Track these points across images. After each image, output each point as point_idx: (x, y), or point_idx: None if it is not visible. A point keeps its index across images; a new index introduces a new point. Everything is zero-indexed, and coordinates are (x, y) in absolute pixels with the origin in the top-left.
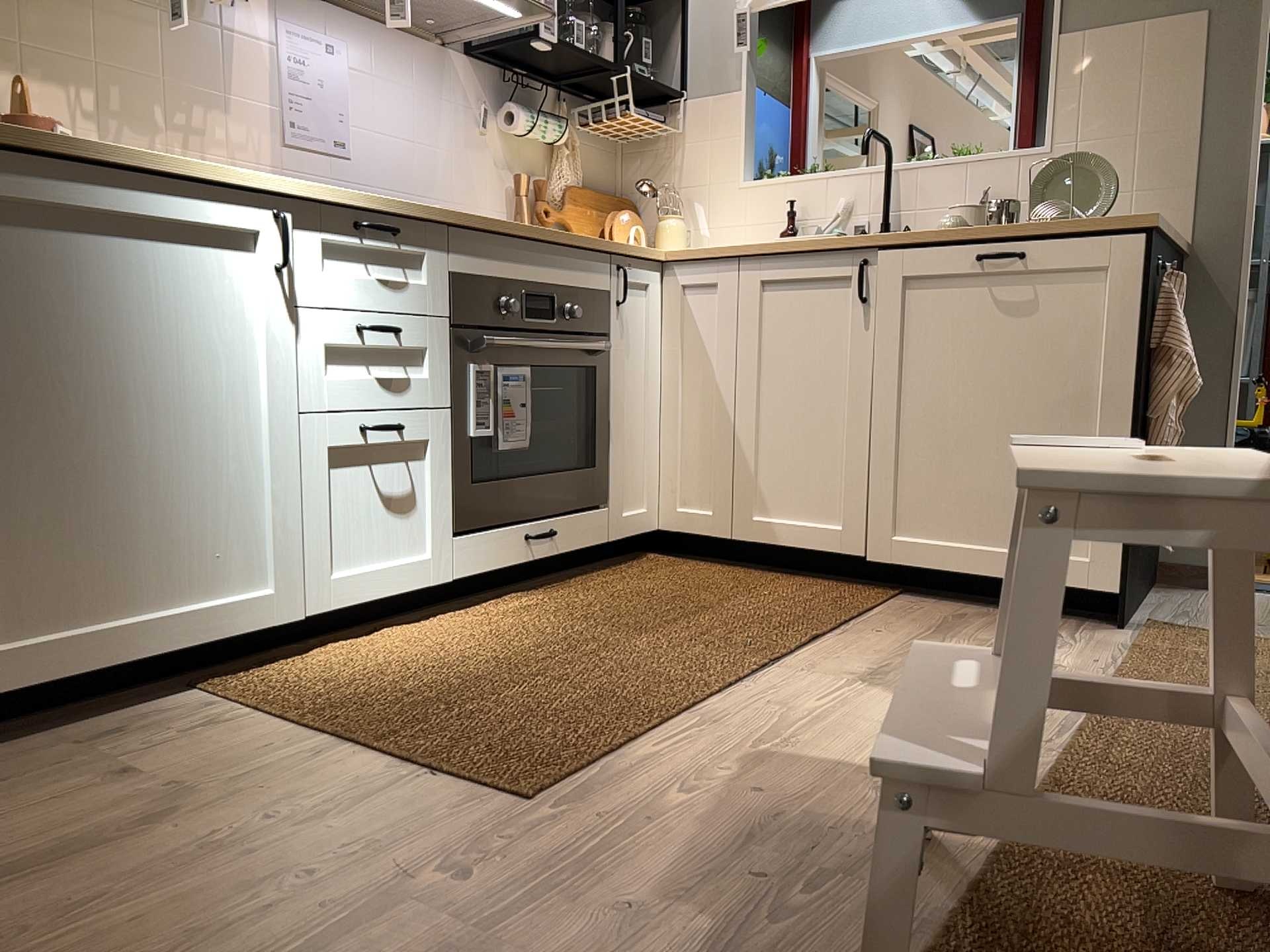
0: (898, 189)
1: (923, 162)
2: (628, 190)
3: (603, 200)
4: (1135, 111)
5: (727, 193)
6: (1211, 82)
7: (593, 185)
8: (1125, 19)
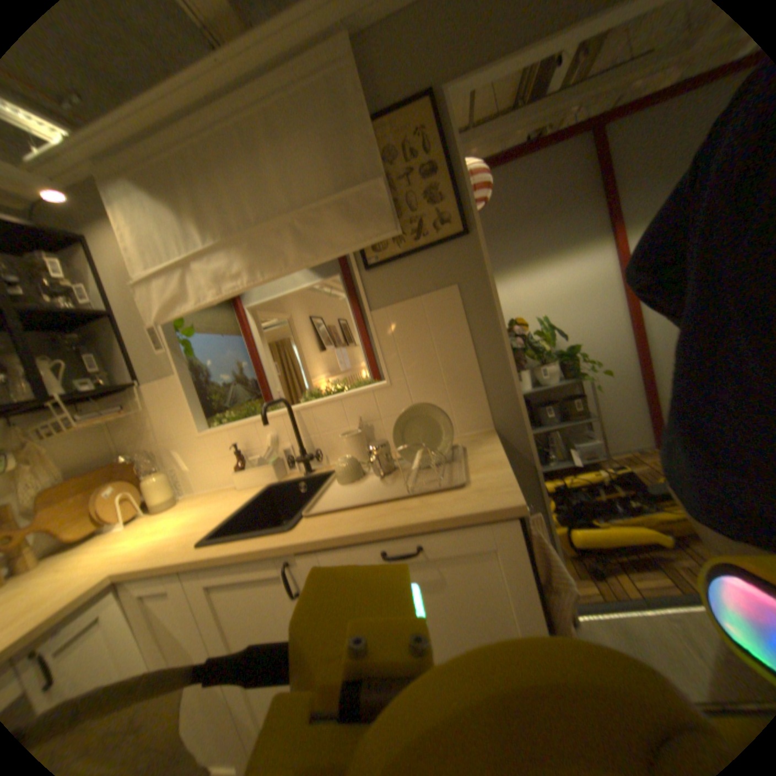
0: (303, 419)
1: (313, 400)
2: (119, 447)
3: (83, 479)
4: (436, 349)
5: (189, 439)
6: (476, 325)
7: (80, 460)
8: (410, 292)
